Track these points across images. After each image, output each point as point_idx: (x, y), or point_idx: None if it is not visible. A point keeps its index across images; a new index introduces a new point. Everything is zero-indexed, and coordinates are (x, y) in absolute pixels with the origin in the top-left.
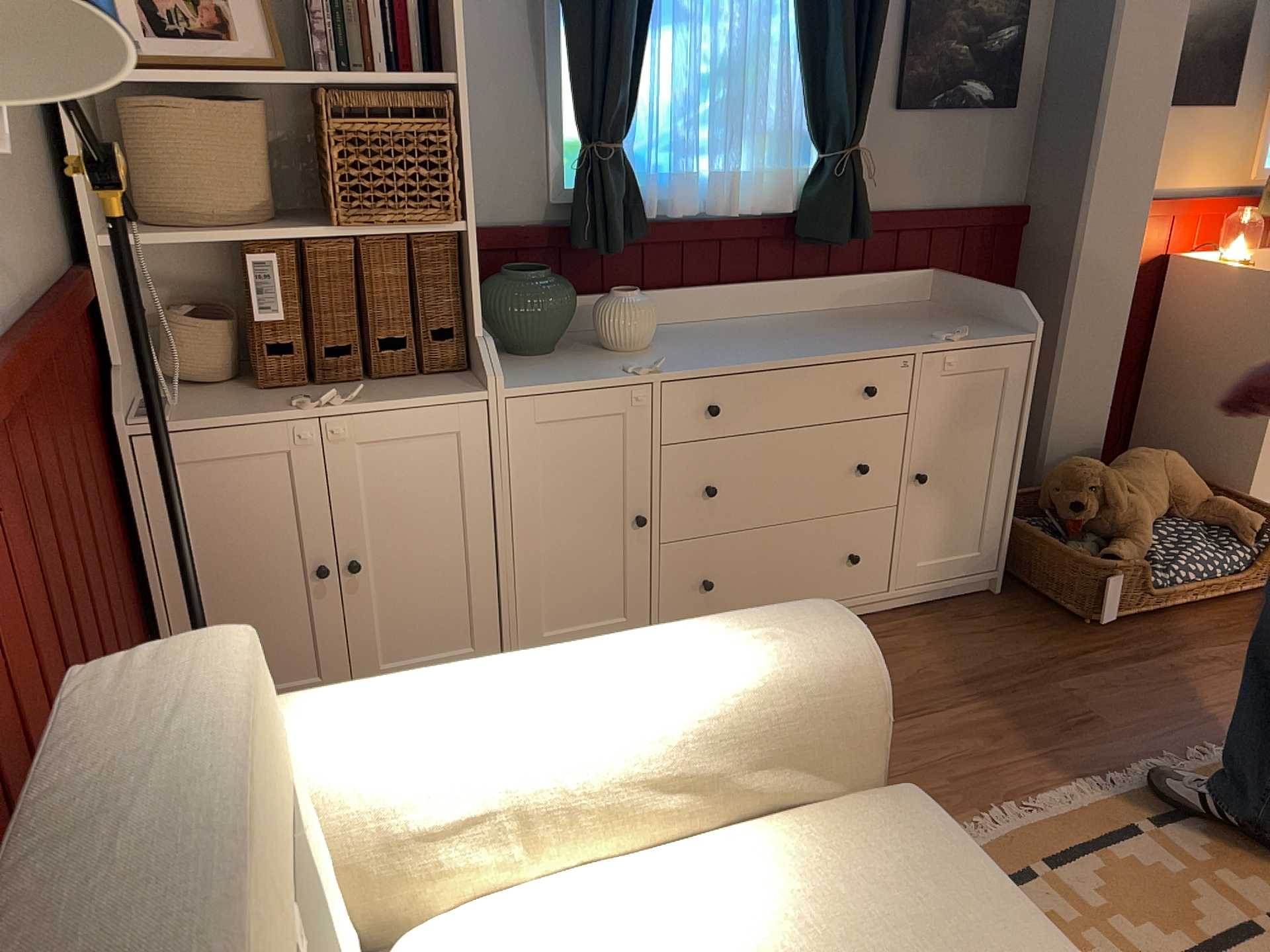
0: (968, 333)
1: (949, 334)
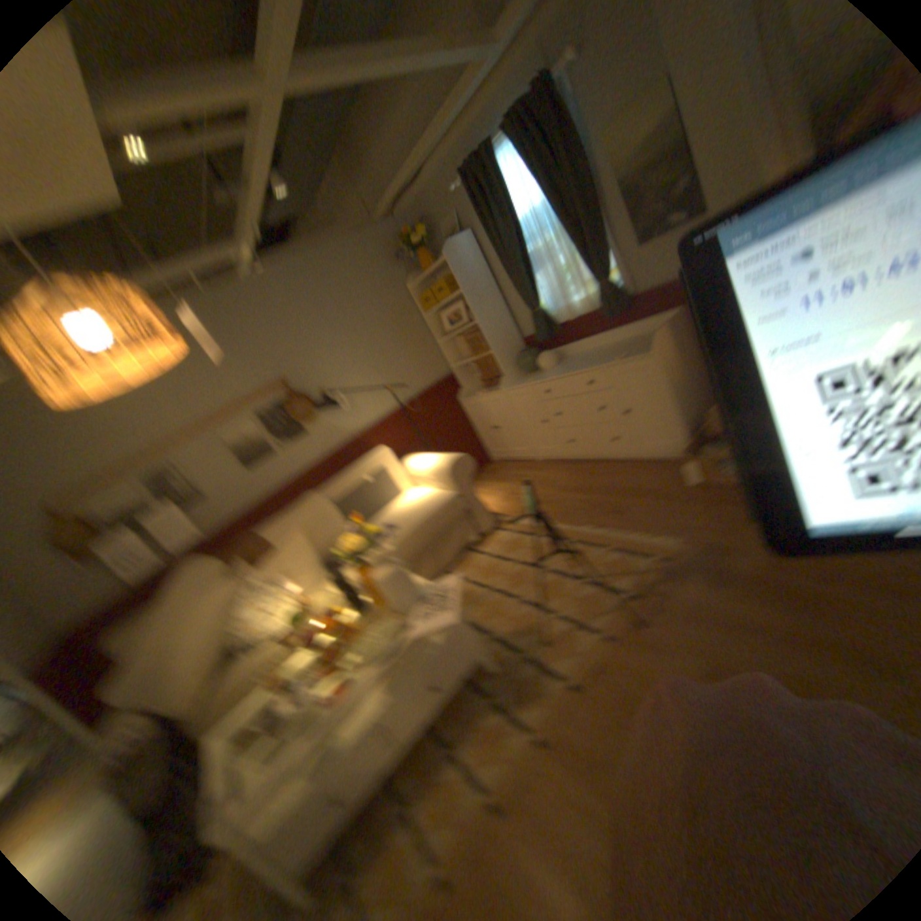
0: (620, 356)
1: (616, 356)
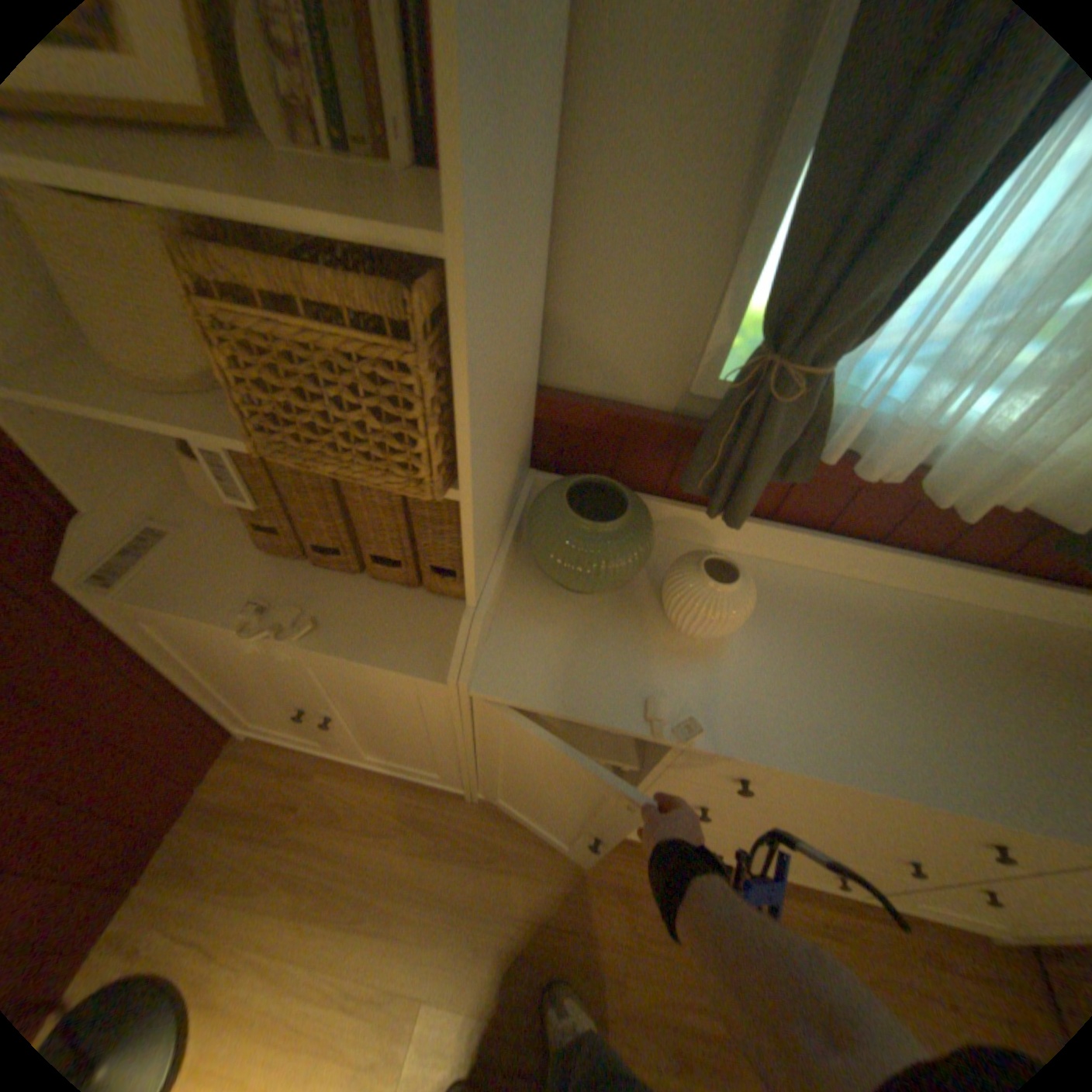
0: None
1: None
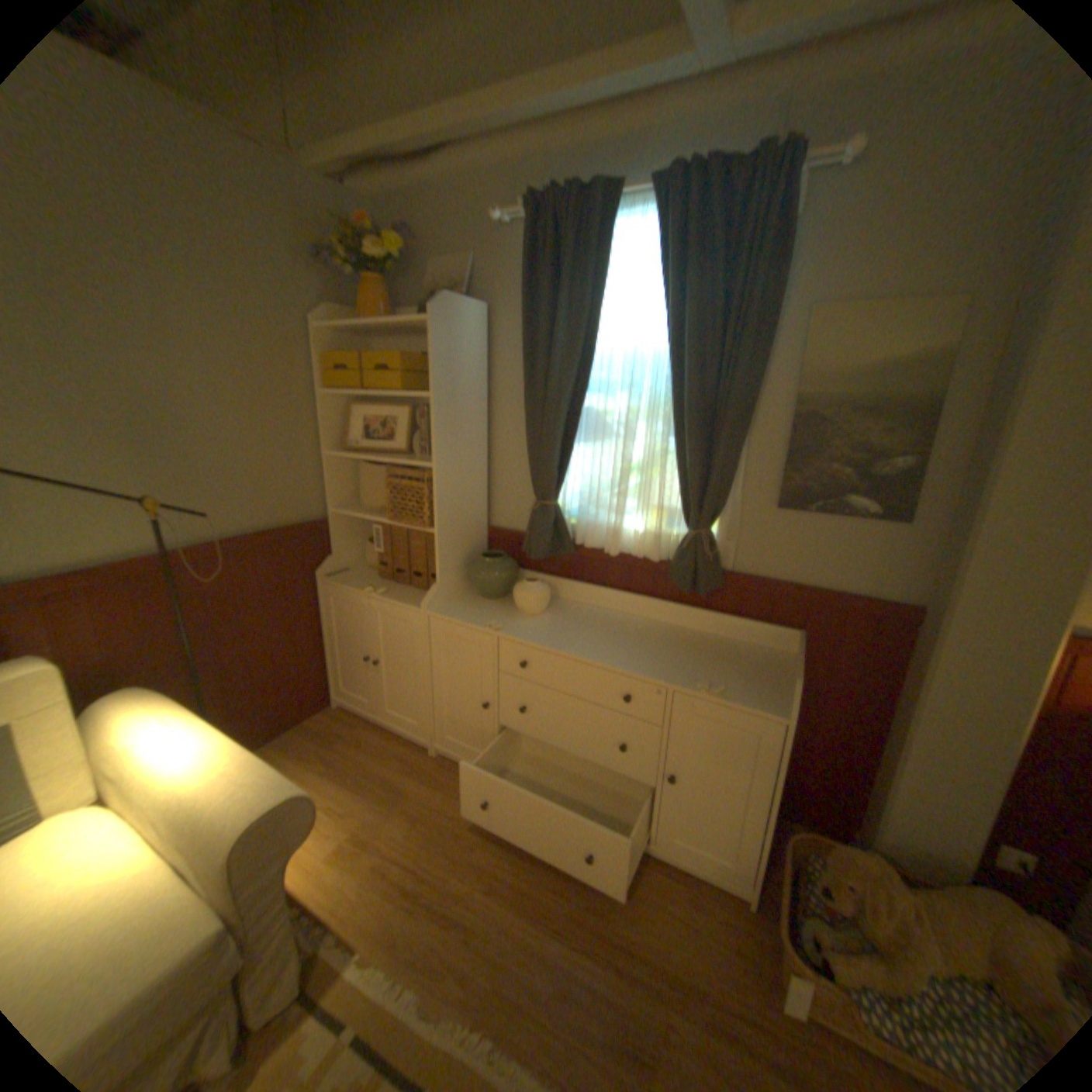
0: (718, 692)
1: (706, 686)
